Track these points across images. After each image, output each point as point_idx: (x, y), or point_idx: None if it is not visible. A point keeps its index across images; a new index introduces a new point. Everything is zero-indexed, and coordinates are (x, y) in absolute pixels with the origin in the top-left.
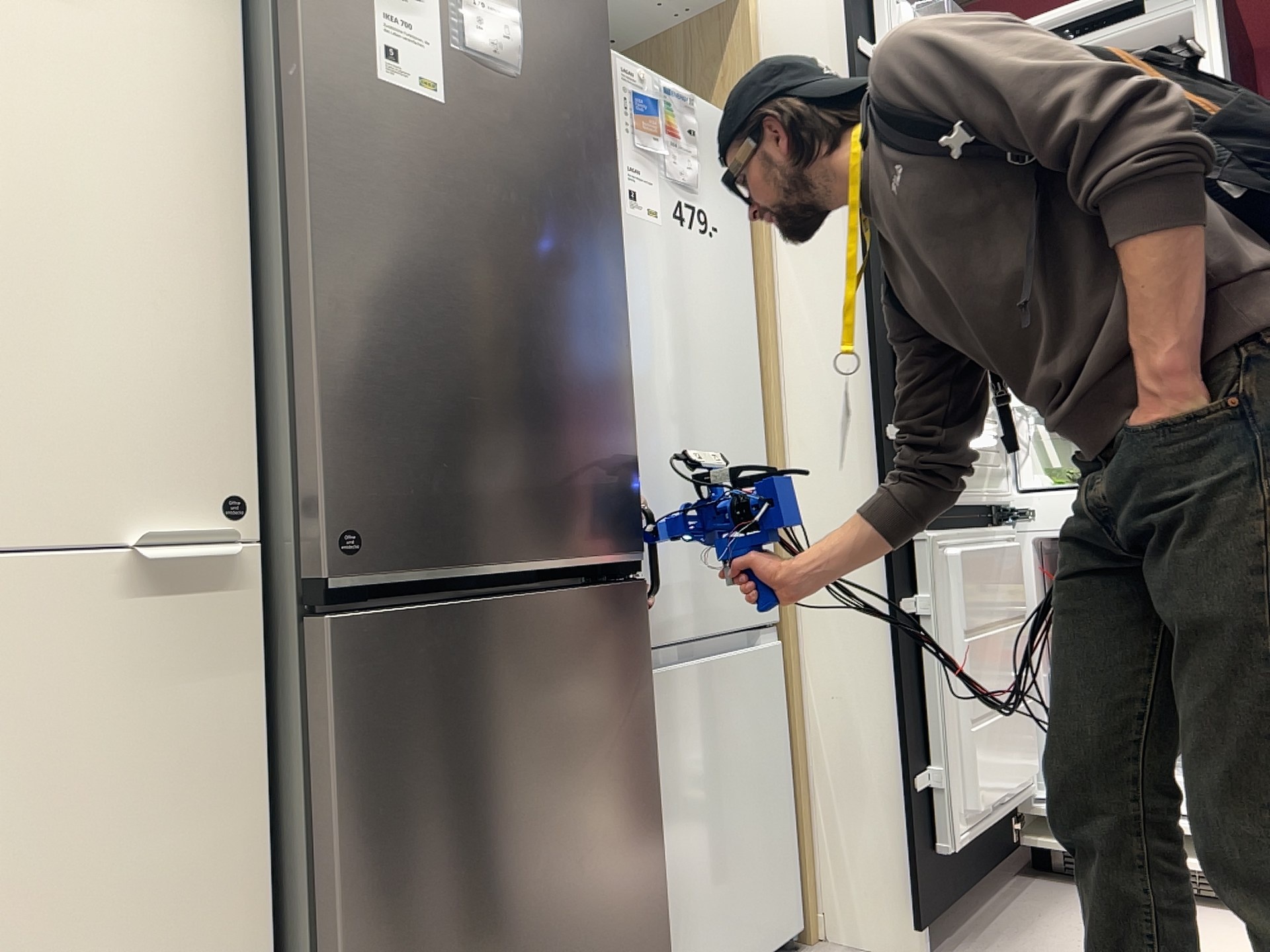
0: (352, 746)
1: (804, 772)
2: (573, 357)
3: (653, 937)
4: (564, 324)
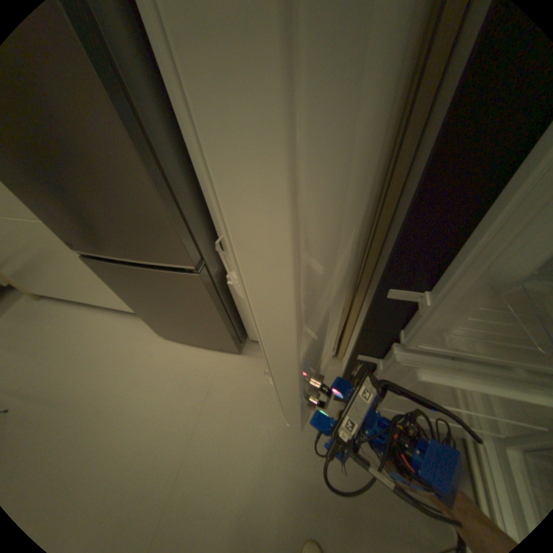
0: (104, 279)
1: (347, 333)
2: (107, 189)
3: (227, 335)
4: (91, 172)
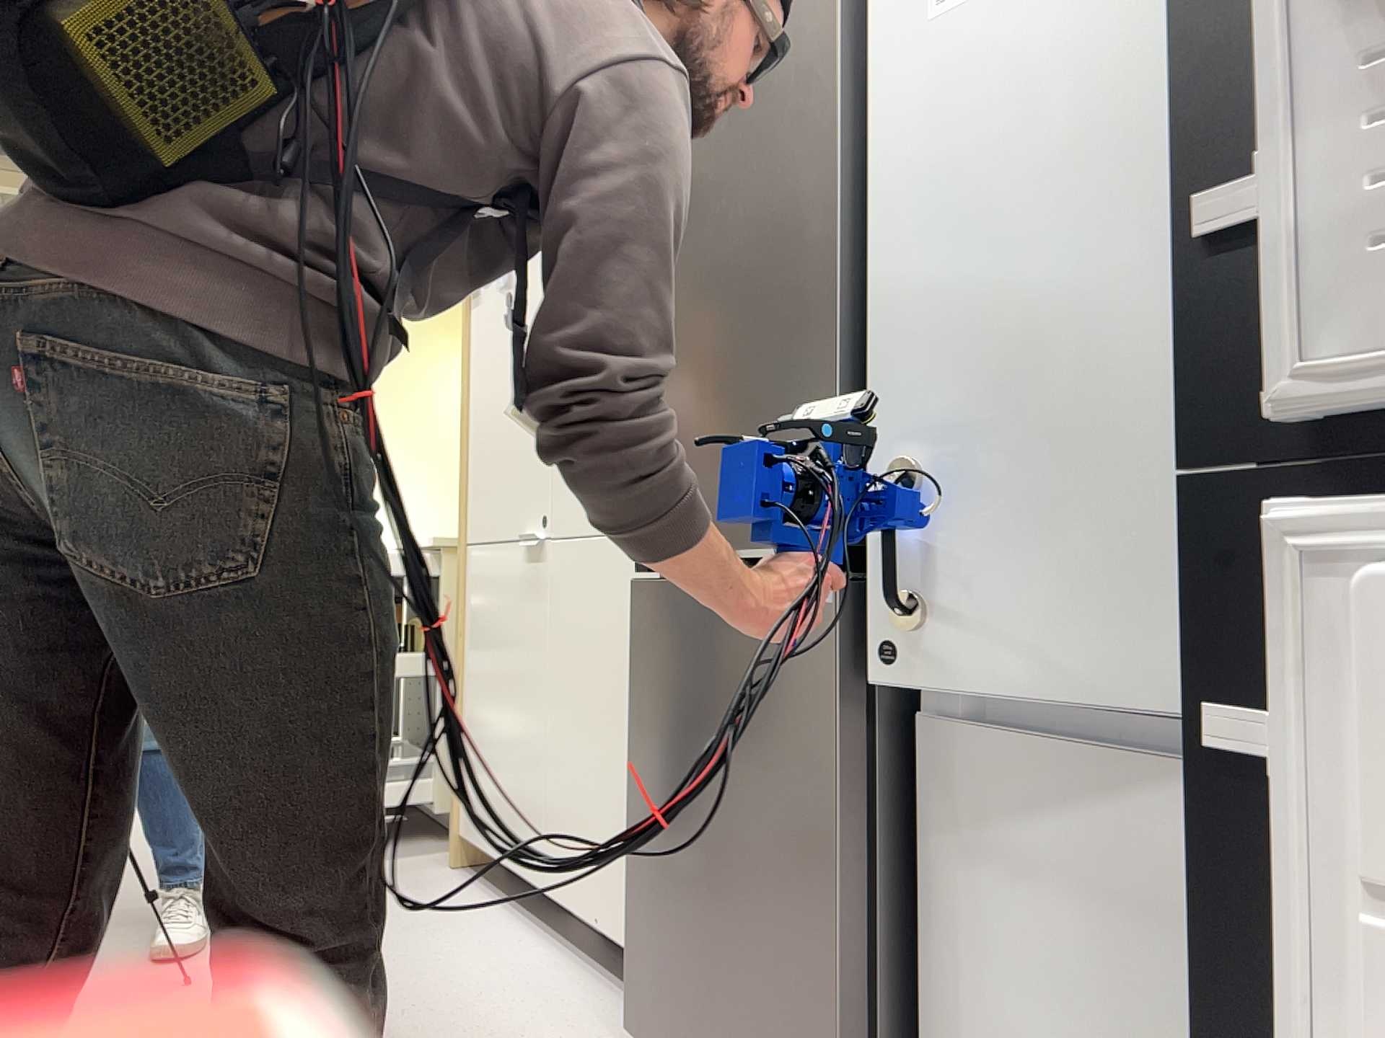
0: (637, 670)
1: None
2: (770, 332)
3: (840, 1033)
4: (762, 301)
